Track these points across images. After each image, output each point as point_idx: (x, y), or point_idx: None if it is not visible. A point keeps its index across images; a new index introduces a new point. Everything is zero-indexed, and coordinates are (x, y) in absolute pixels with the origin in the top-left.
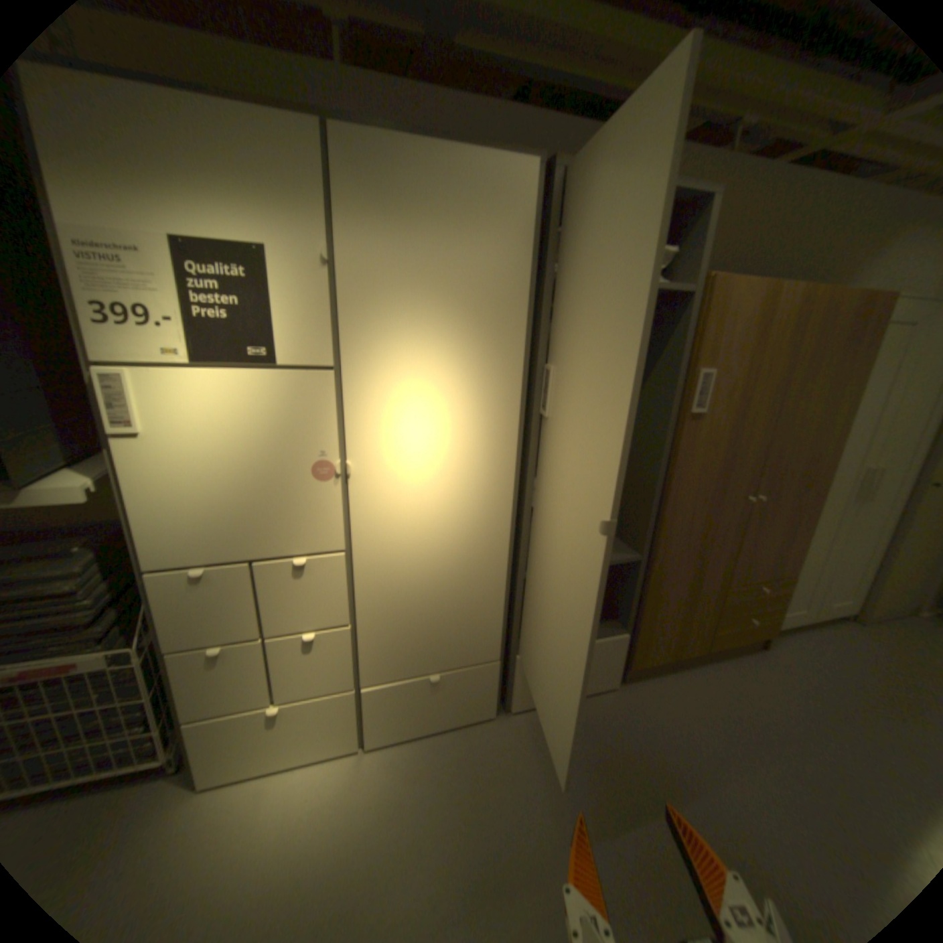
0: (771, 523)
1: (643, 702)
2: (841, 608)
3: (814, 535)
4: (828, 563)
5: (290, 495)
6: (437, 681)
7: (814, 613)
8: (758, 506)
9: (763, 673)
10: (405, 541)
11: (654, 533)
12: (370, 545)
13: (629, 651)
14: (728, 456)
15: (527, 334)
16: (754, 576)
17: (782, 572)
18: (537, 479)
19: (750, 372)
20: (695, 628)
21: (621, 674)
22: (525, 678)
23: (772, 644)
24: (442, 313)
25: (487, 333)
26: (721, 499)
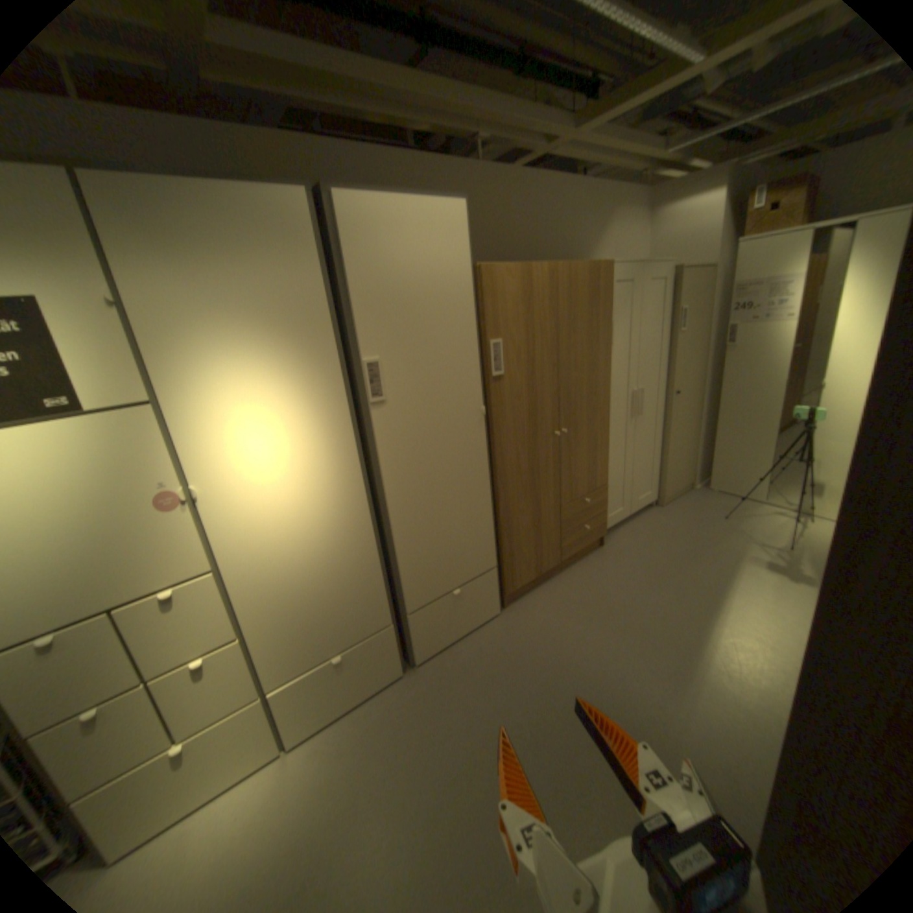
0: (575, 448)
1: (519, 617)
2: (643, 498)
3: (608, 449)
4: (625, 467)
5: (135, 533)
6: (339, 662)
7: (627, 508)
8: (562, 437)
9: (601, 564)
10: (271, 545)
11: (491, 479)
12: (236, 558)
13: (499, 581)
14: (529, 404)
15: (336, 338)
16: (575, 492)
17: (594, 483)
18: (380, 459)
19: (527, 336)
20: (544, 545)
21: (498, 601)
22: (418, 632)
23: (604, 540)
24: (249, 332)
25: (298, 343)
26: (534, 439)
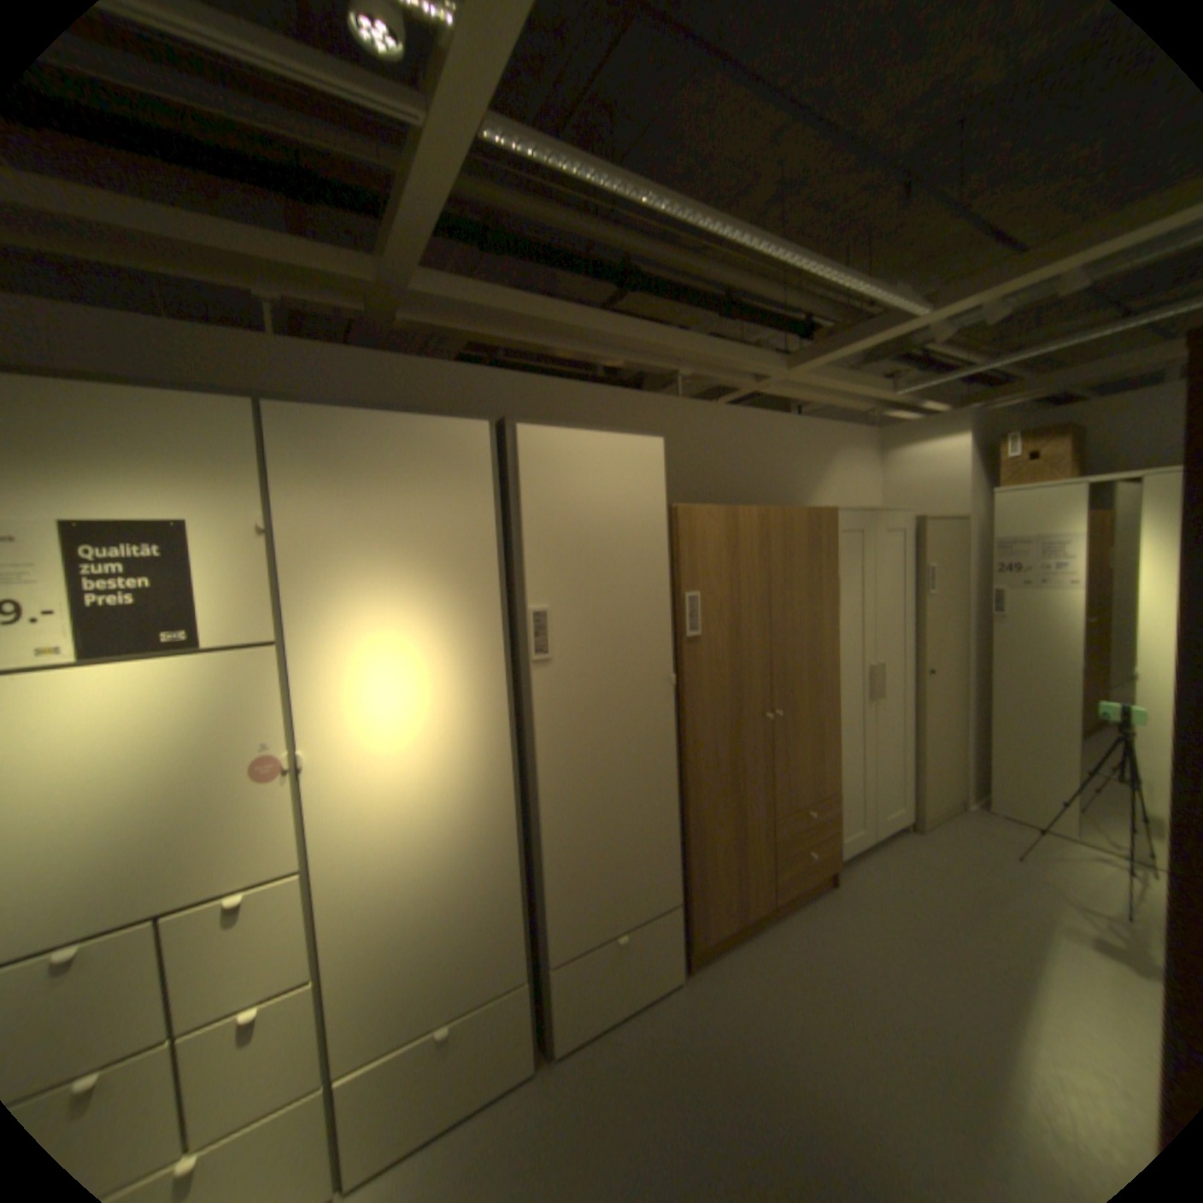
0: (795, 739)
1: (714, 993)
2: (894, 819)
3: (840, 744)
4: (866, 772)
5: (218, 809)
6: (444, 1038)
7: (871, 832)
8: (777, 723)
9: (836, 917)
10: (381, 842)
11: (679, 773)
12: (334, 856)
13: (685, 929)
14: (733, 676)
15: (501, 581)
16: (796, 802)
17: (822, 791)
18: (537, 734)
19: (731, 590)
20: (751, 878)
21: (683, 962)
22: (563, 1001)
23: (839, 879)
24: (403, 569)
25: (457, 584)
26: (739, 722)
